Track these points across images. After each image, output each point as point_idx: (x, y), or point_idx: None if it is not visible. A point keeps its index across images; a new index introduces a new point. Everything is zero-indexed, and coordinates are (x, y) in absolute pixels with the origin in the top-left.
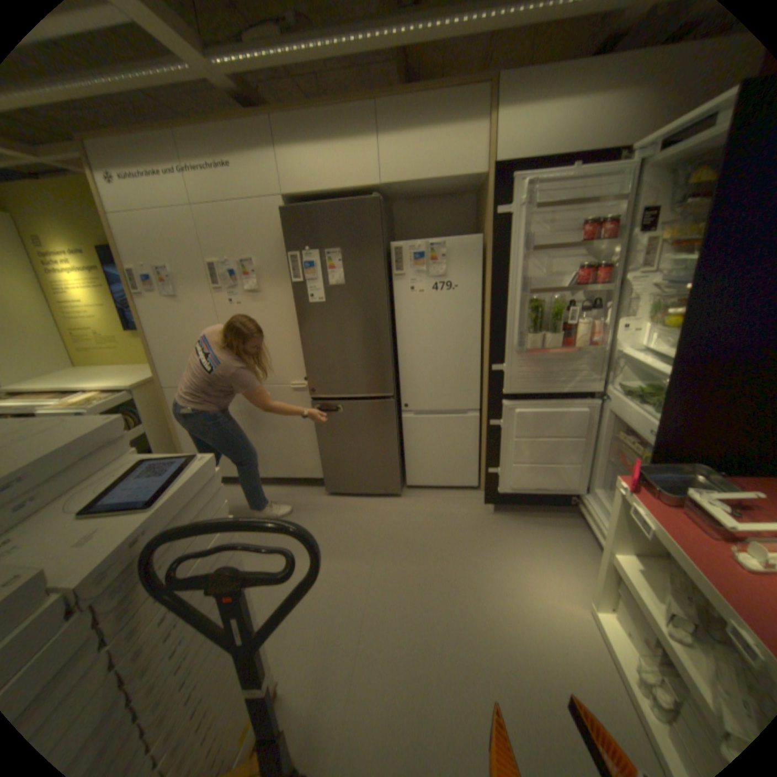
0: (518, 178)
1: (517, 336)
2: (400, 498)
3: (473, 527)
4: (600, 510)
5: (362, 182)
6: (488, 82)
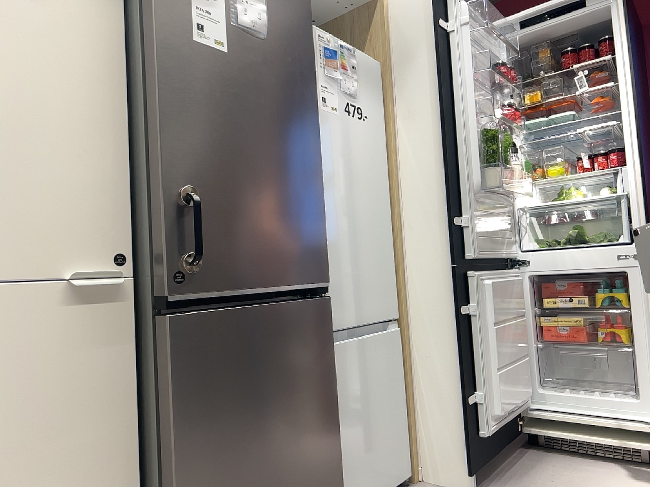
0: None
1: (479, 173)
2: None
3: None
4: (564, 406)
5: None
6: None
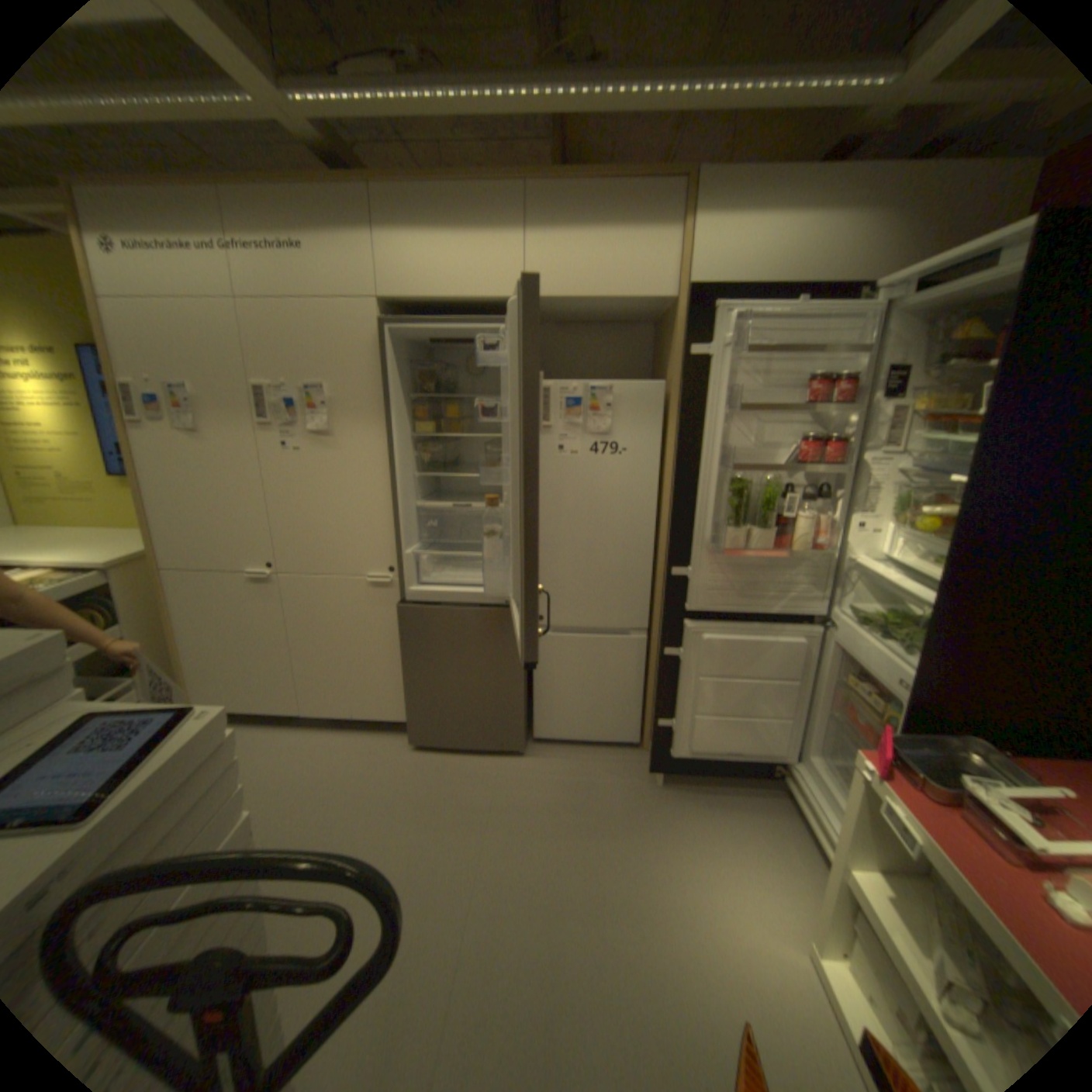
0: (723, 308)
1: (710, 529)
2: (523, 759)
3: (631, 809)
4: (818, 790)
5: (498, 292)
6: (684, 177)
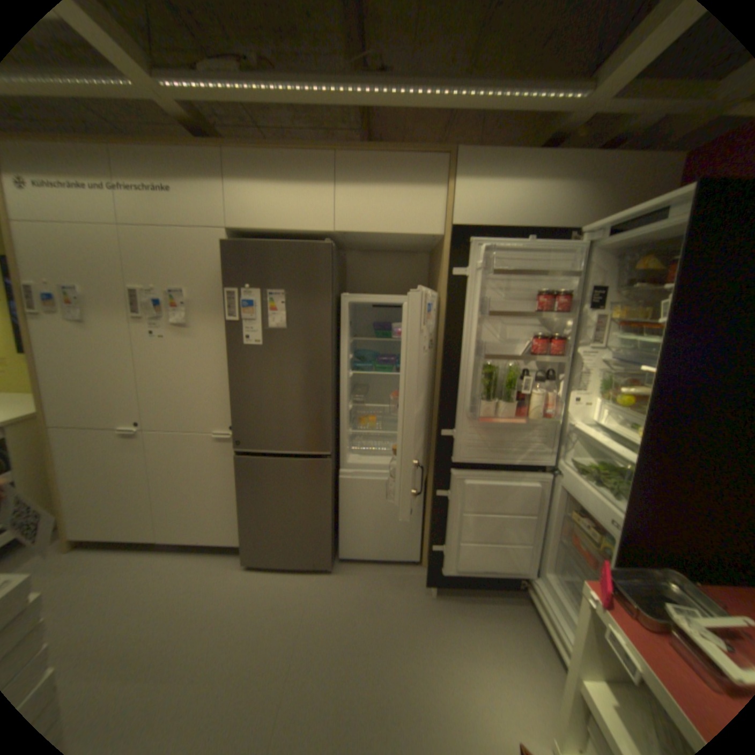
0: (475, 242)
1: (469, 401)
2: (330, 576)
3: (412, 618)
4: (552, 600)
5: (314, 227)
6: (447, 153)
